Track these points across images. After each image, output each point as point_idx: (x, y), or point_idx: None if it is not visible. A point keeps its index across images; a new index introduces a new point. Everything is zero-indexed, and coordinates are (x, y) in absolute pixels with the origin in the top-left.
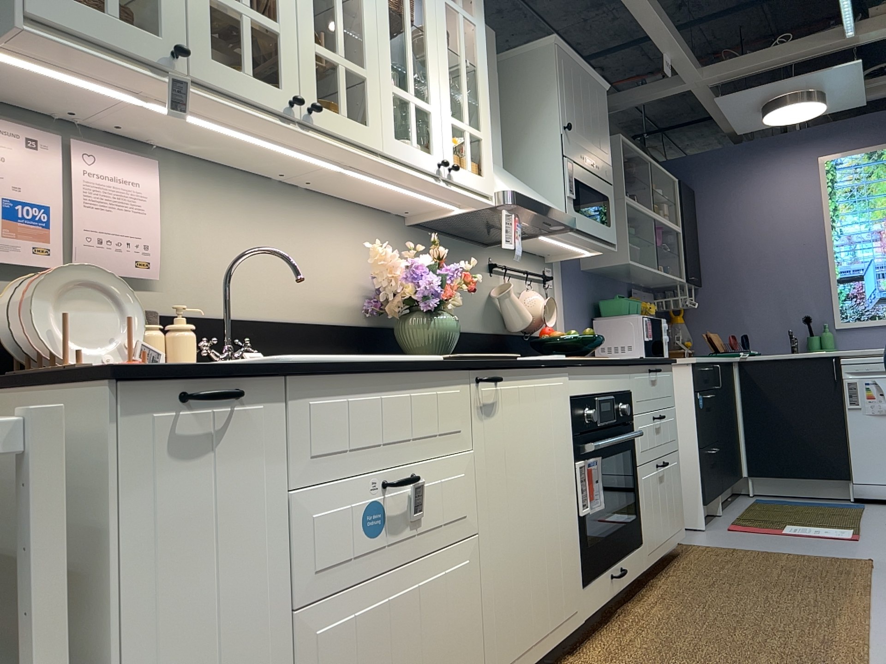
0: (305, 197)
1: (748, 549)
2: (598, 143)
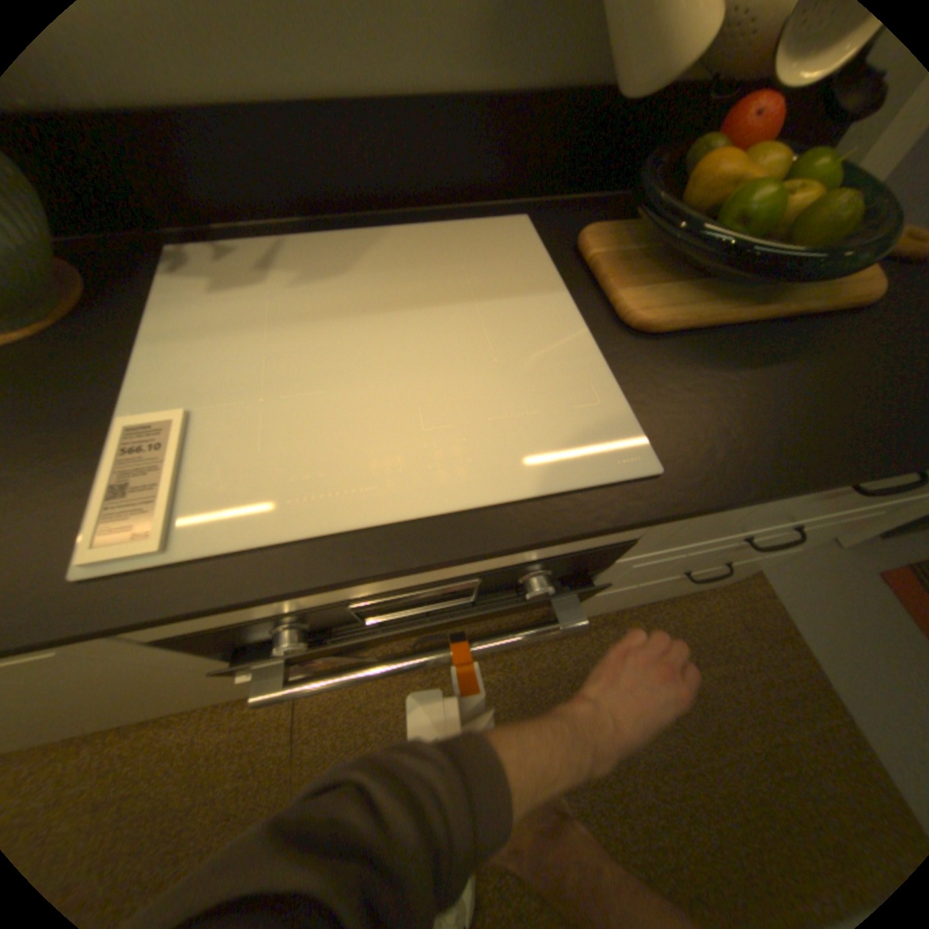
0: None
1: (811, 656)
2: None
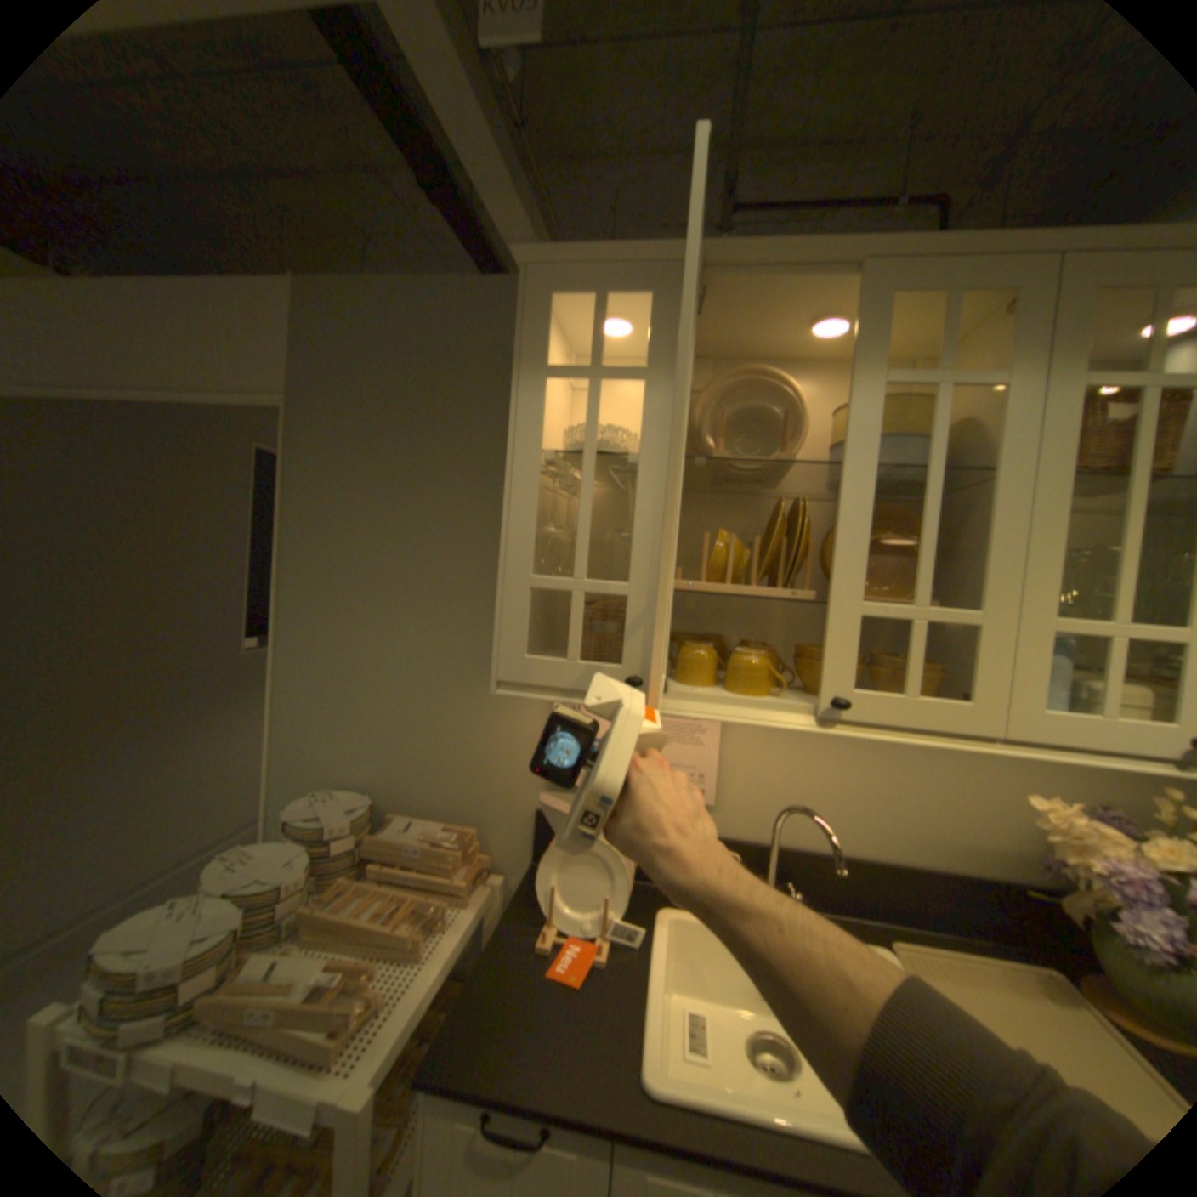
0: None
1: None
2: None
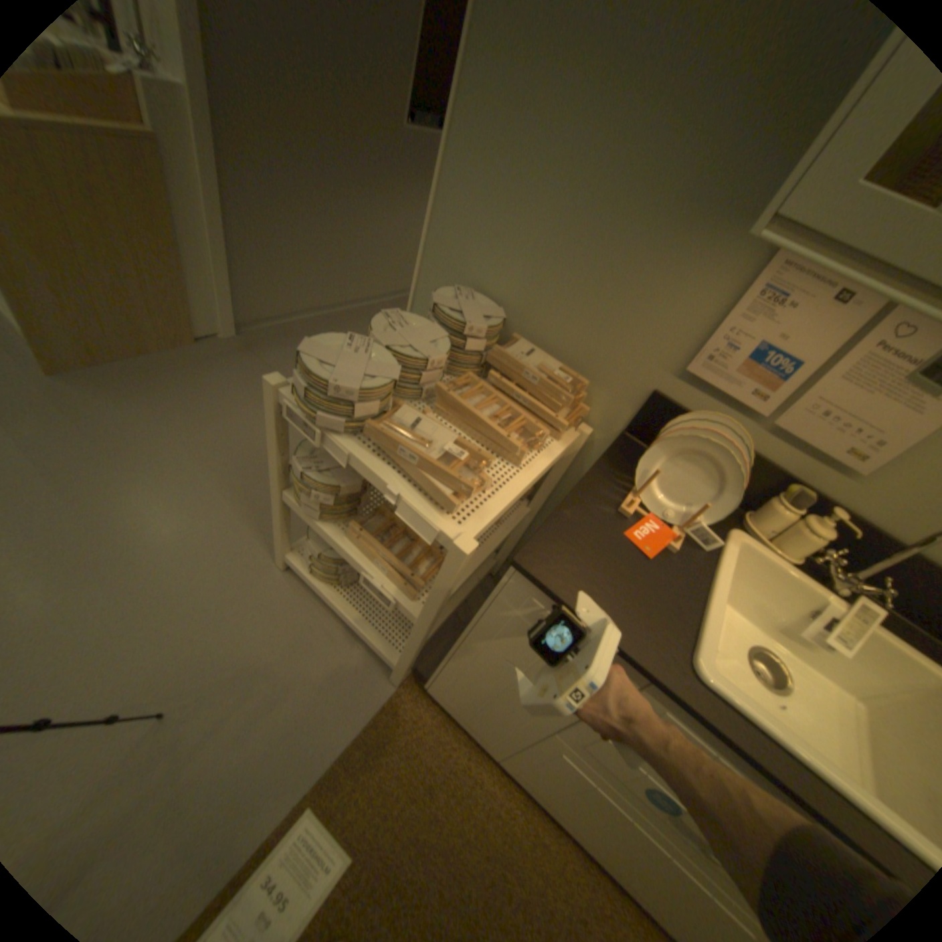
0: None
1: None
2: None
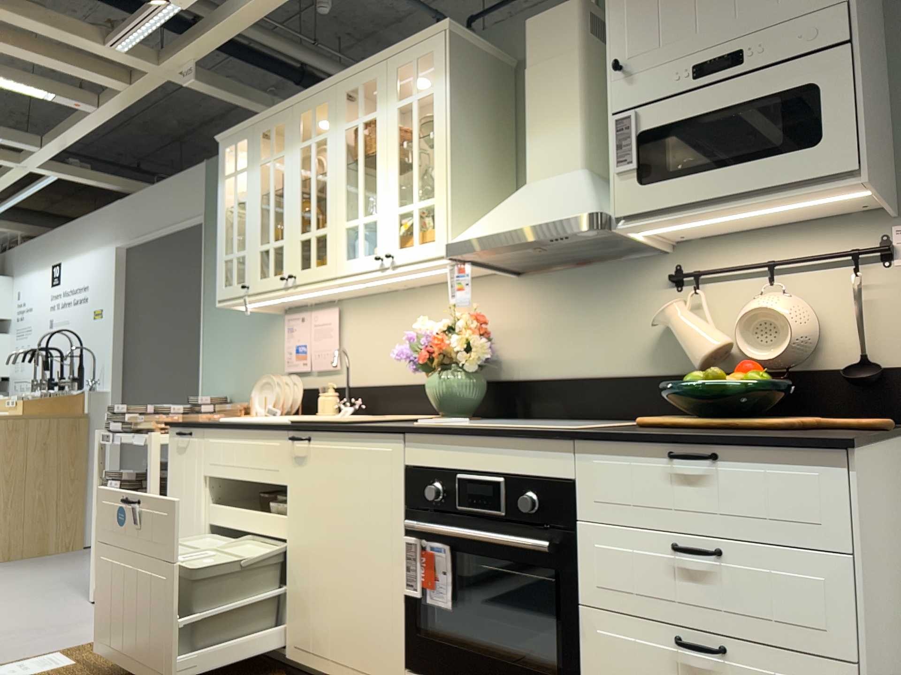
0: (418, 291)
1: None
2: (758, 1)
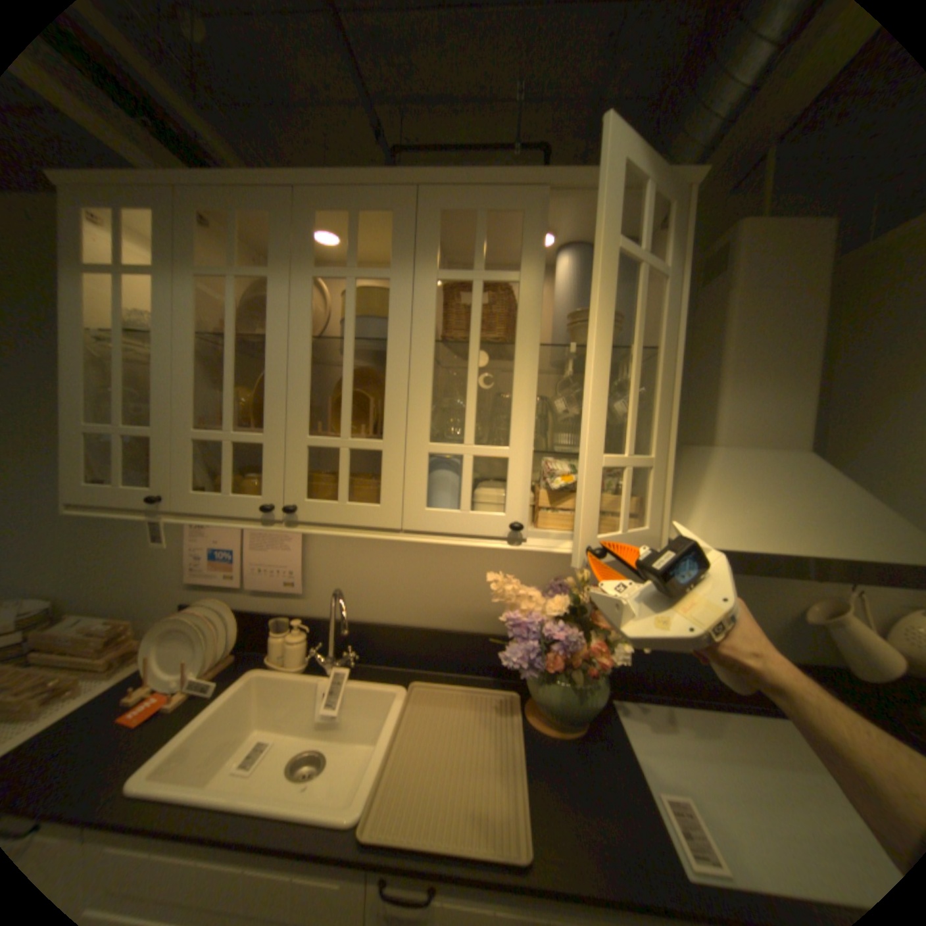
0: None
1: None
2: None
